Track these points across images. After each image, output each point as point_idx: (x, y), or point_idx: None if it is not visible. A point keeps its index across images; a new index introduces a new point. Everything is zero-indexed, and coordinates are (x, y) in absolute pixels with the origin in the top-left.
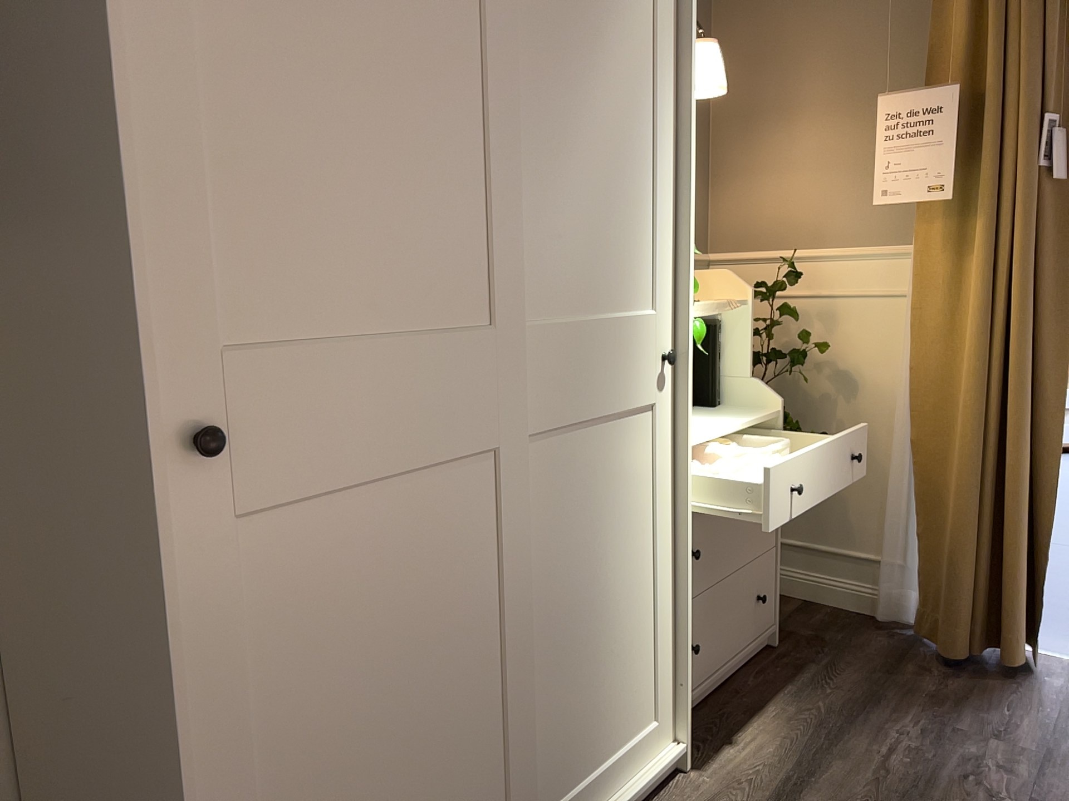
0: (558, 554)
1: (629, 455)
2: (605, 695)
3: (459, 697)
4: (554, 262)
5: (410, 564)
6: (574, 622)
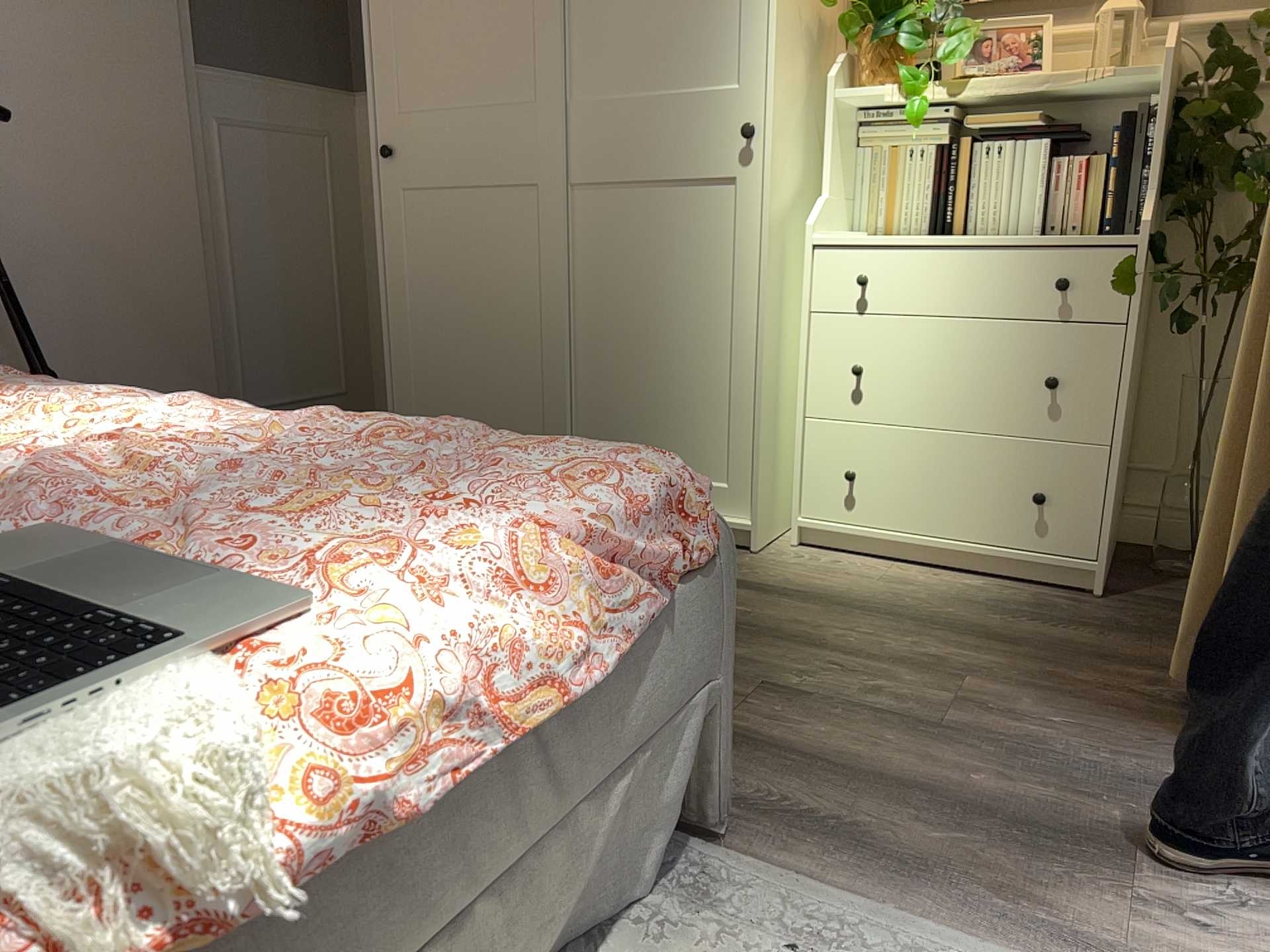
0: (607, 285)
1: (698, 223)
2: (660, 427)
3: (506, 338)
4: (607, 49)
5: (476, 242)
6: (624, 345)
